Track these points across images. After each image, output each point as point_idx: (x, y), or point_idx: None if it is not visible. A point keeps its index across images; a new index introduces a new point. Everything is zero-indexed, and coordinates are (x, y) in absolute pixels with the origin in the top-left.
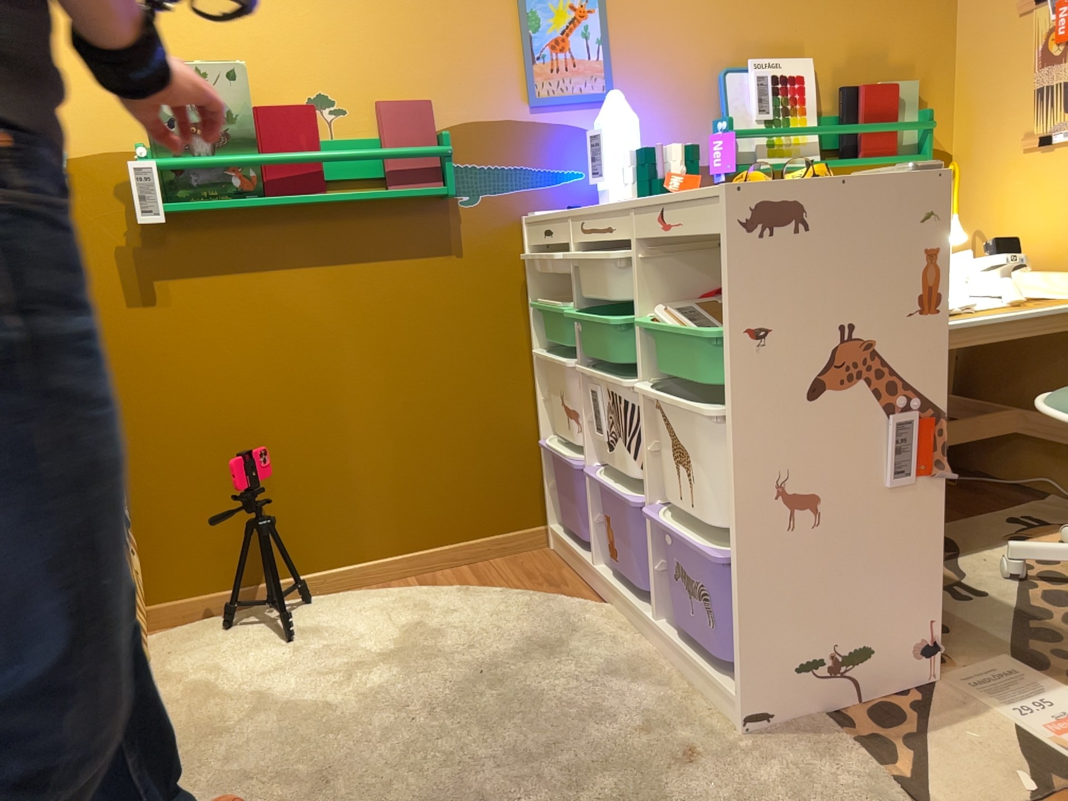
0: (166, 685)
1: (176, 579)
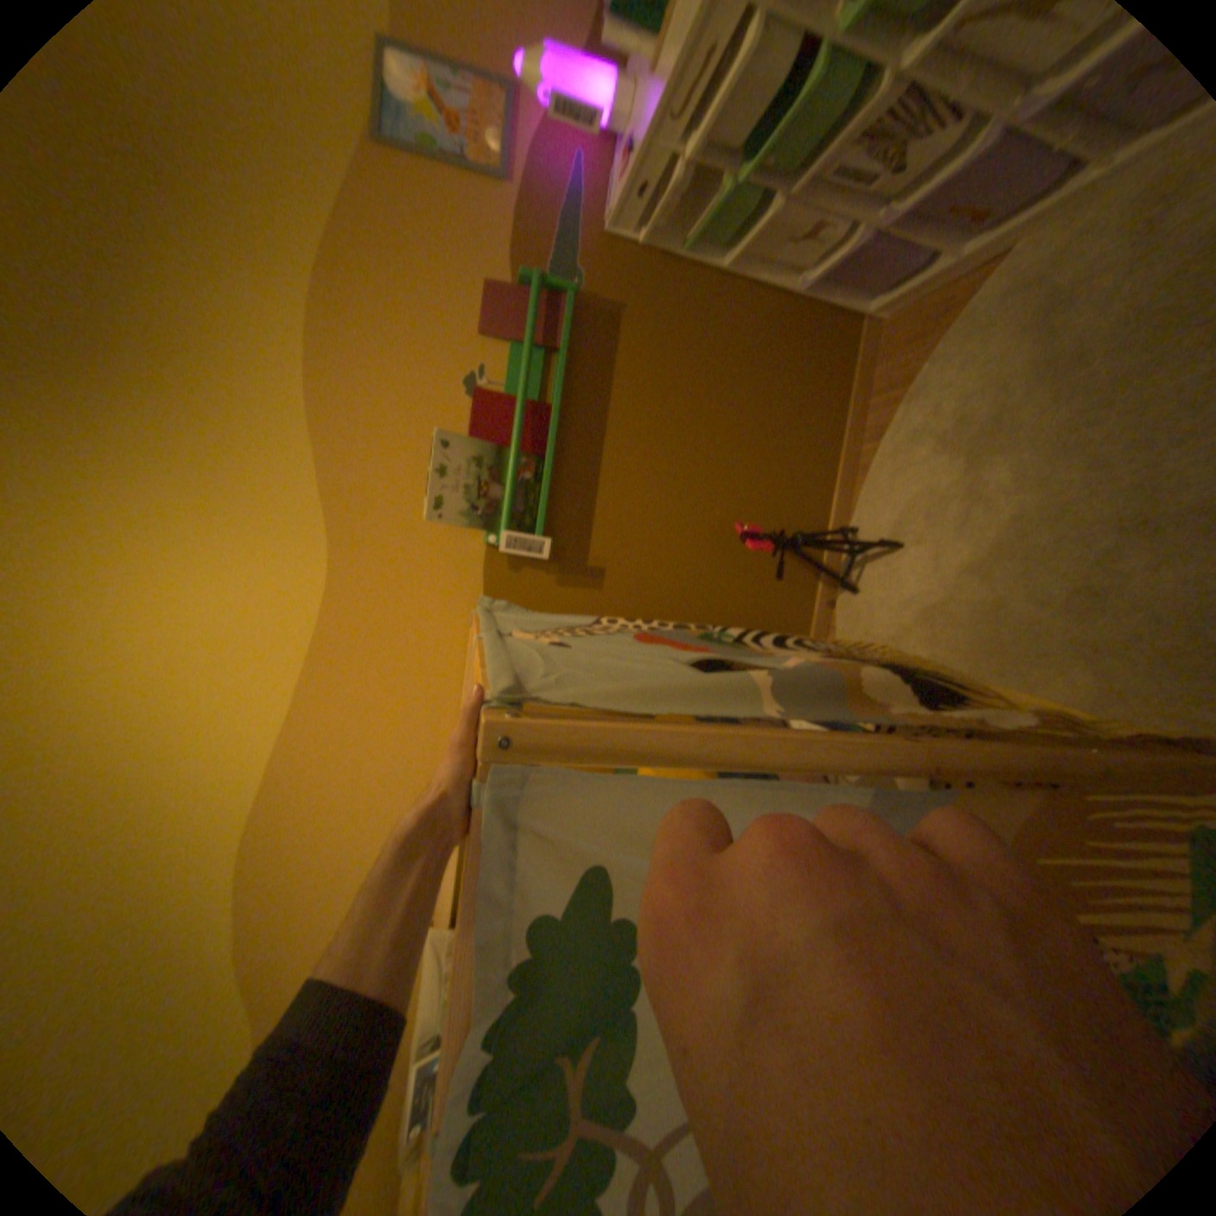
0: (911, 639)
1: (802, 618)
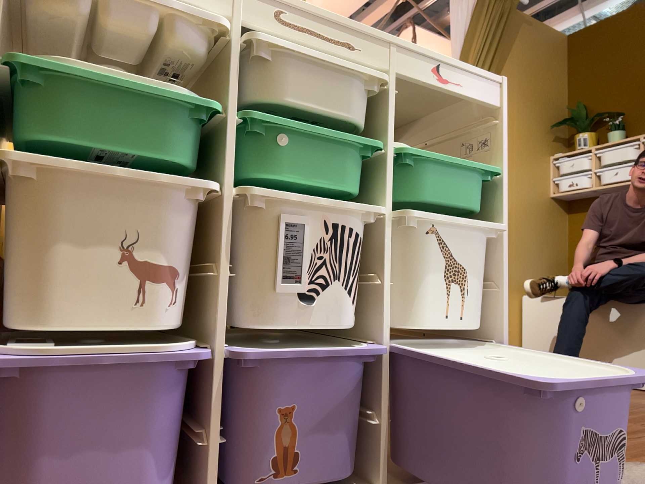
0: None
1: None
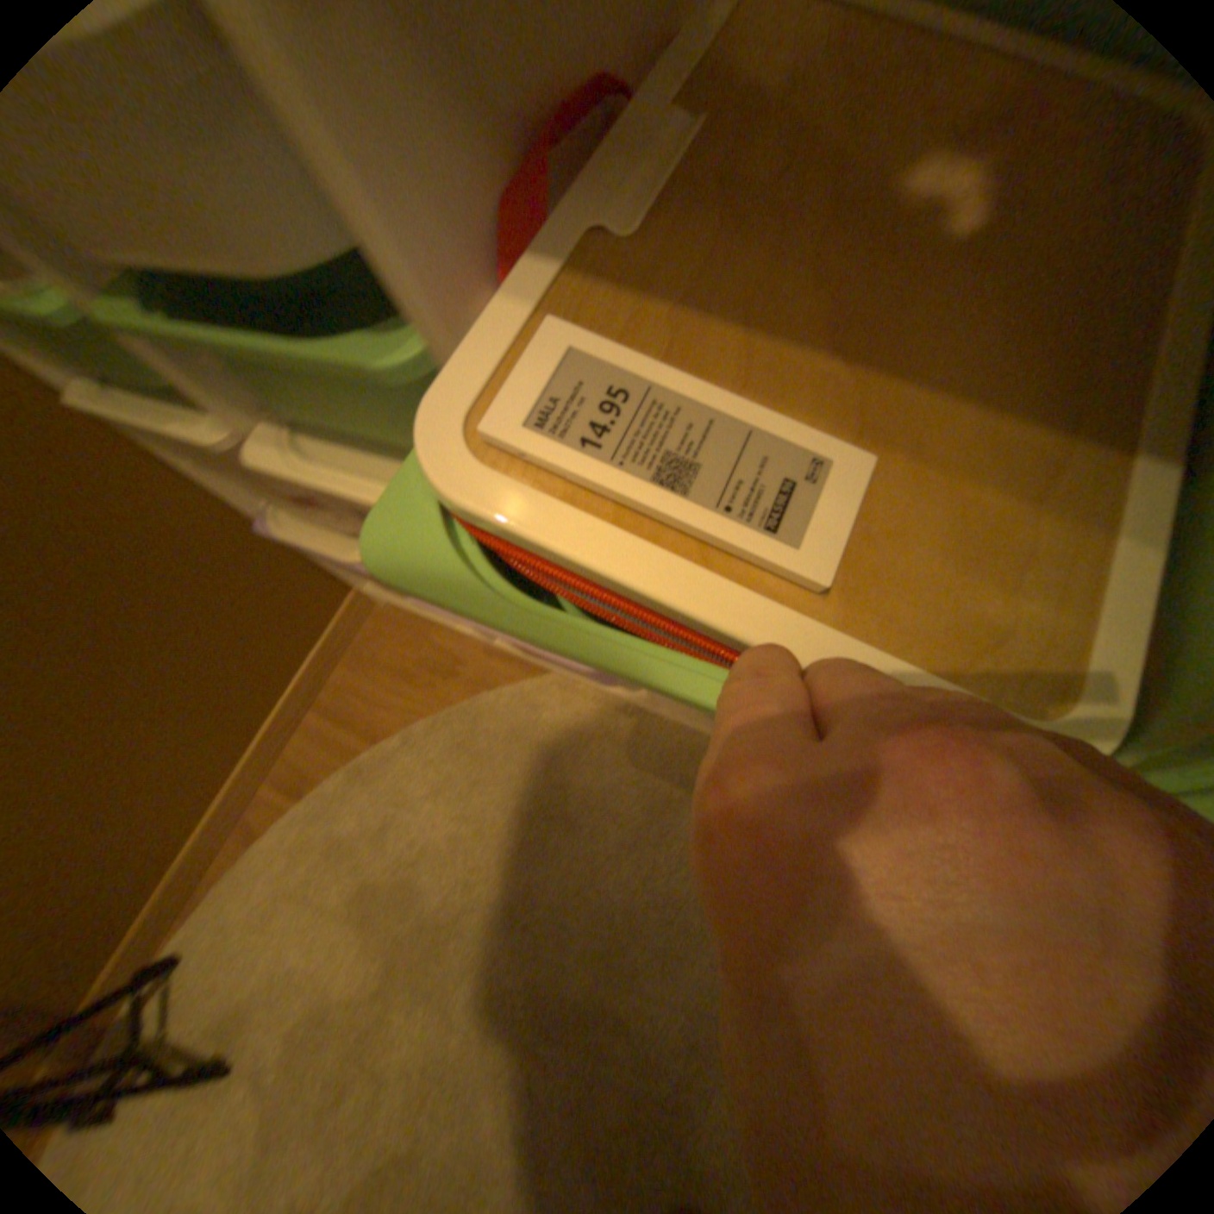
0: None
1: None
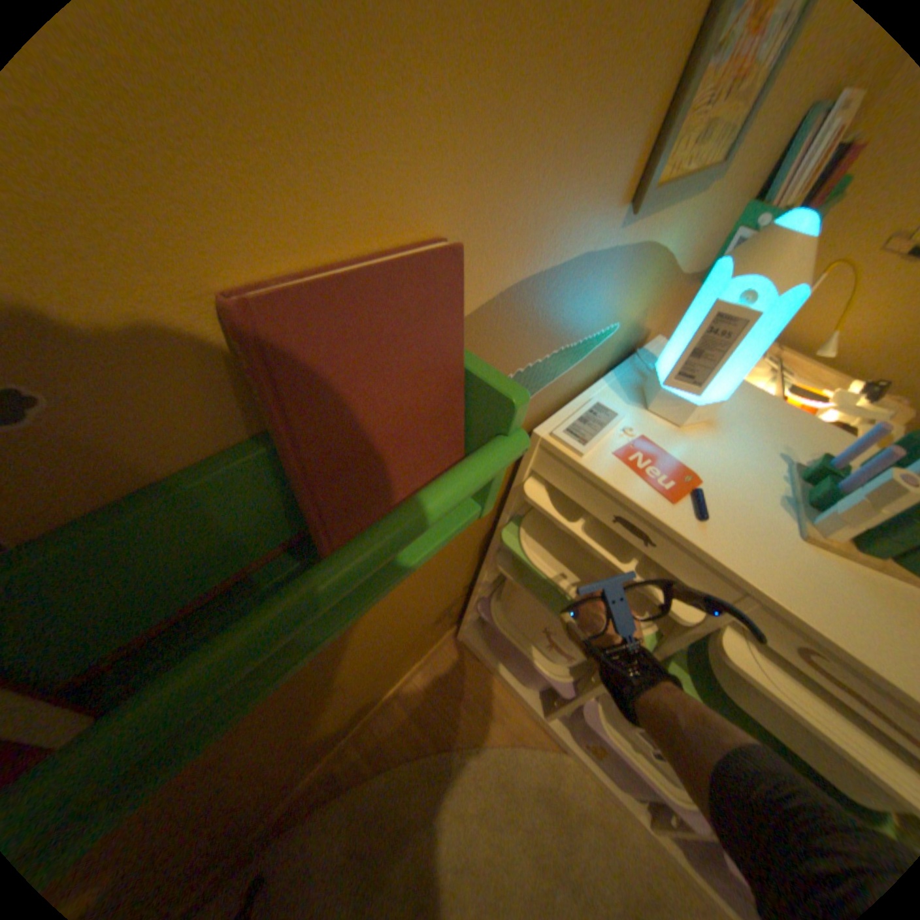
0: None
1: None
